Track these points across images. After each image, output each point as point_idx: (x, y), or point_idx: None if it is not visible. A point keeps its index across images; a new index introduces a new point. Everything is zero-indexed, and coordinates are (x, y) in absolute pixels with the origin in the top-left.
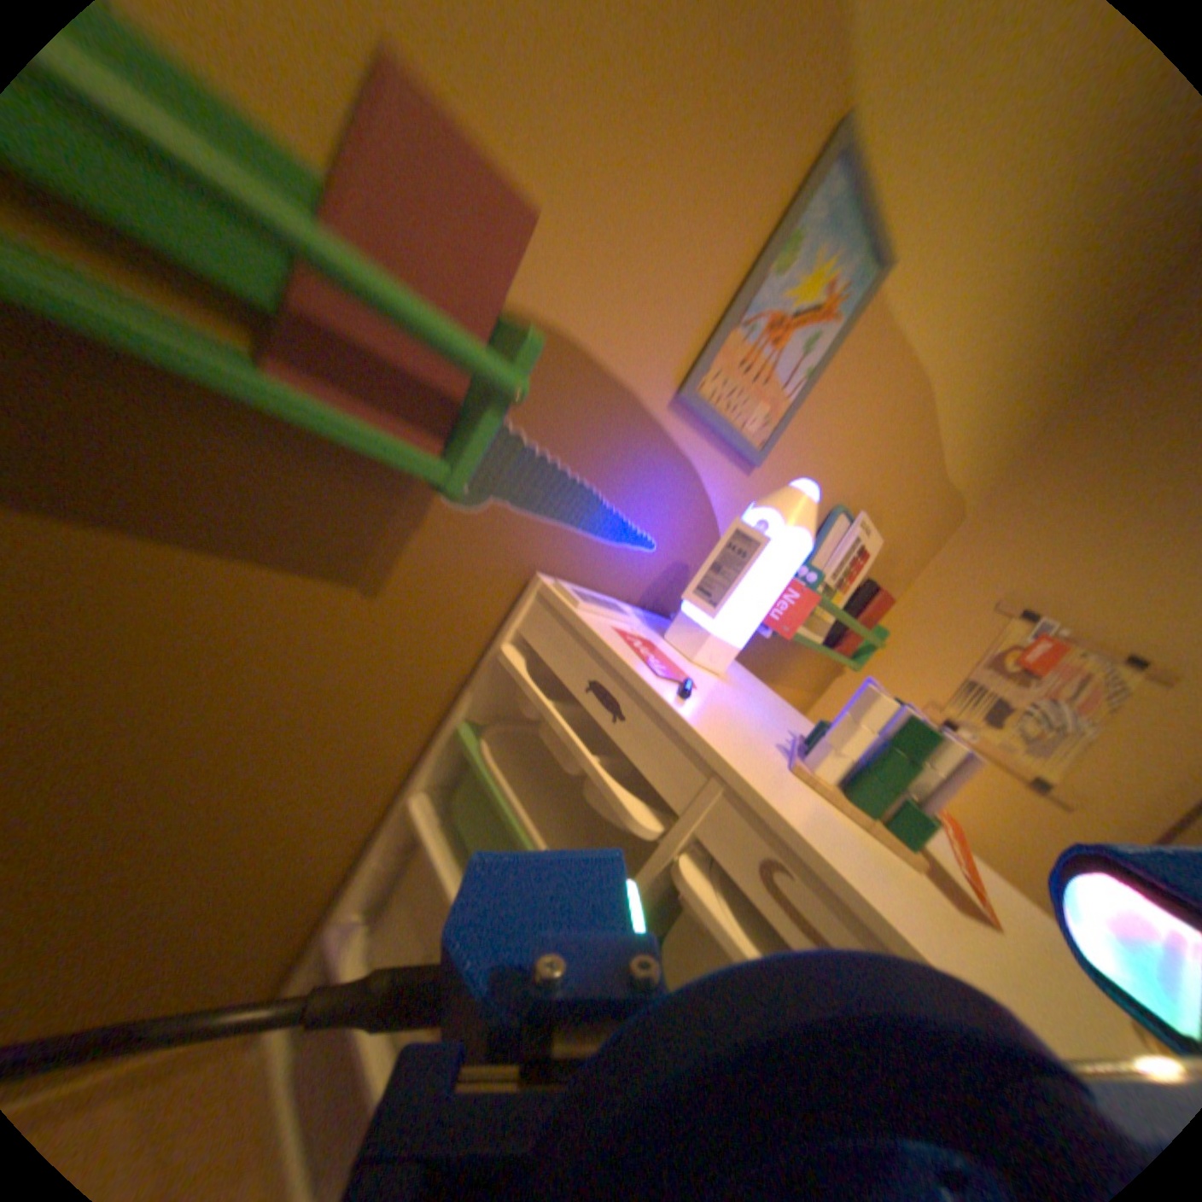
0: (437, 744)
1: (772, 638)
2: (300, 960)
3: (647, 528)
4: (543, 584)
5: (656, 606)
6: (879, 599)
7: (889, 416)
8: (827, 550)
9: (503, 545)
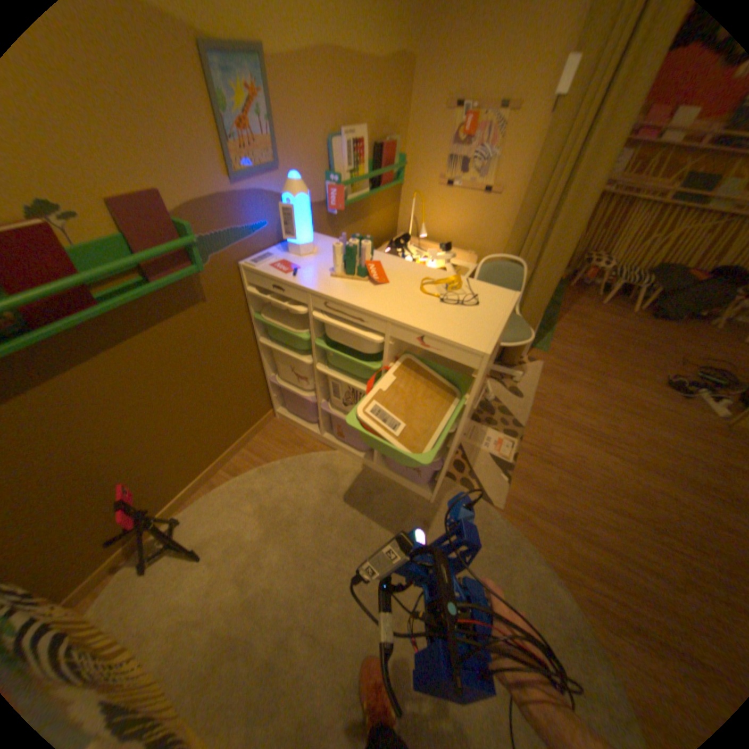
0: (252, 323)
1: (343, 205)
2: (268, 391)
3: (255, 222)
4: (240, 265)
5: (282, 238)
6: (382, 149)
7: (314, 85)
8: (334, 159)
9: (220, 265)
